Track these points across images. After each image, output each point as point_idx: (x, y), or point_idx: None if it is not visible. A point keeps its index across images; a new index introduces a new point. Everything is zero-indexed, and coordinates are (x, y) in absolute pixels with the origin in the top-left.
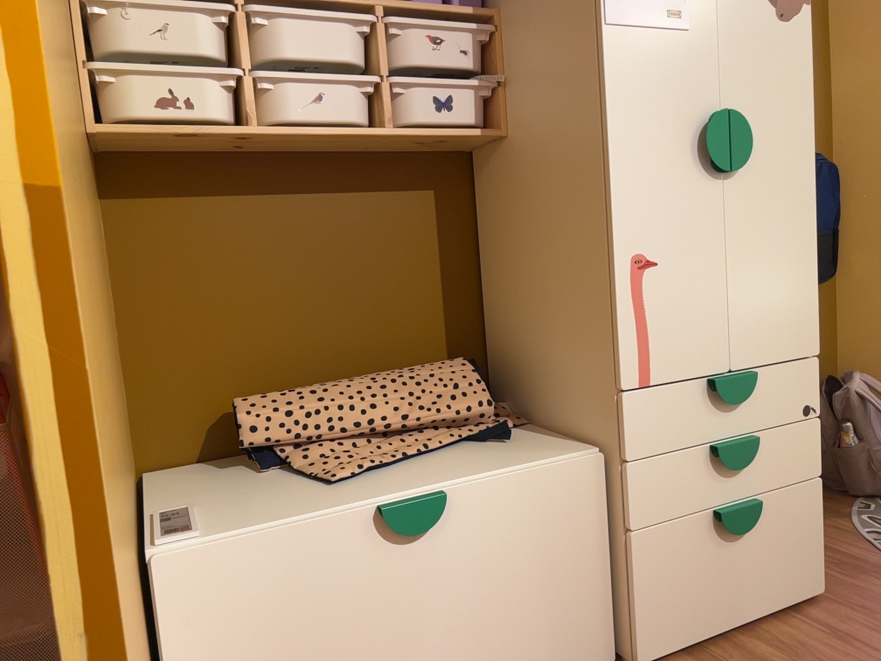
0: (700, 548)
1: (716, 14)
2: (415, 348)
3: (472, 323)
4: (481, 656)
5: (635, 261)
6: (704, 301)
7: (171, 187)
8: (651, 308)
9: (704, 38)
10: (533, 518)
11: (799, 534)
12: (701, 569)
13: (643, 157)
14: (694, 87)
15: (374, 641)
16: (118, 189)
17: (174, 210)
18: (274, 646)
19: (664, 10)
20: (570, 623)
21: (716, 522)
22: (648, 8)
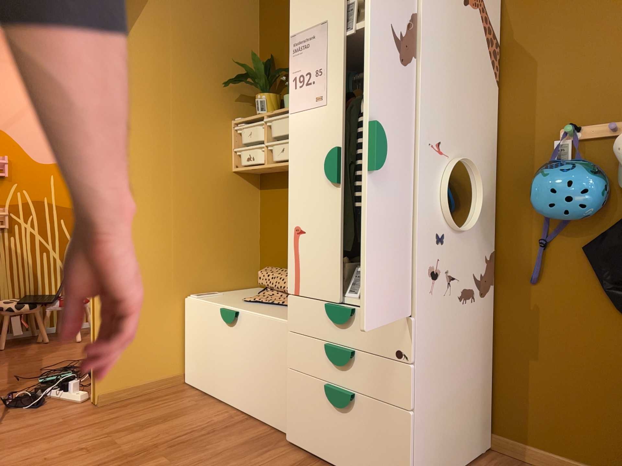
0: (318, 401)
1: (342, 90)
2: None
3: None
4: (245, 387)
5: (295, 229)
6: (326, 257)
7: (274, 184)
8: (300, 255)
9: (334, 106)
10: (264, 340)
11: (387, 443)
12: (318, 414)
13: (301, 176)
14: (328, 135)
15: (219, 356)
16: (263, 185)
17: (274, 193)
18: (201, 339)
19: (314, 97)
20: (274, 400)
21: (326, 391)
22: (307, 99)
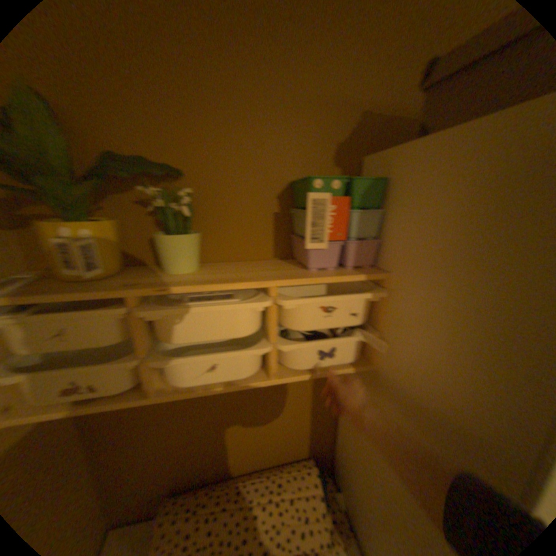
0: None
1: None
2: (287, 450)
3: (327, 433)
4: None
5: None
6: None
7: None
8: None
9: None
10: None
11: None
12: None
13: None
14: None
15: None
16: None
17: None
18: None
19: None
20: None
21: None
22: None
